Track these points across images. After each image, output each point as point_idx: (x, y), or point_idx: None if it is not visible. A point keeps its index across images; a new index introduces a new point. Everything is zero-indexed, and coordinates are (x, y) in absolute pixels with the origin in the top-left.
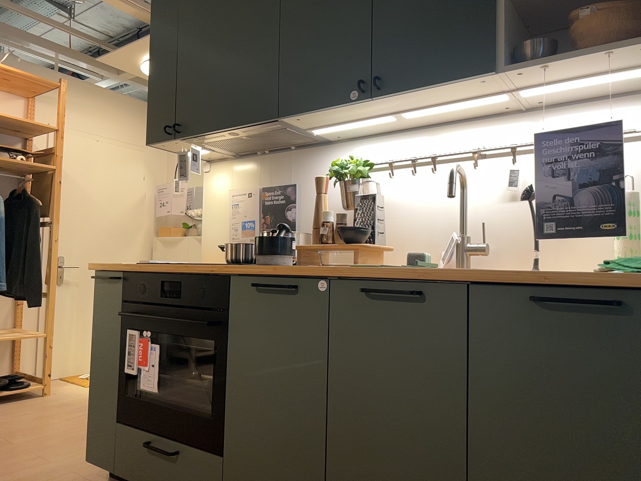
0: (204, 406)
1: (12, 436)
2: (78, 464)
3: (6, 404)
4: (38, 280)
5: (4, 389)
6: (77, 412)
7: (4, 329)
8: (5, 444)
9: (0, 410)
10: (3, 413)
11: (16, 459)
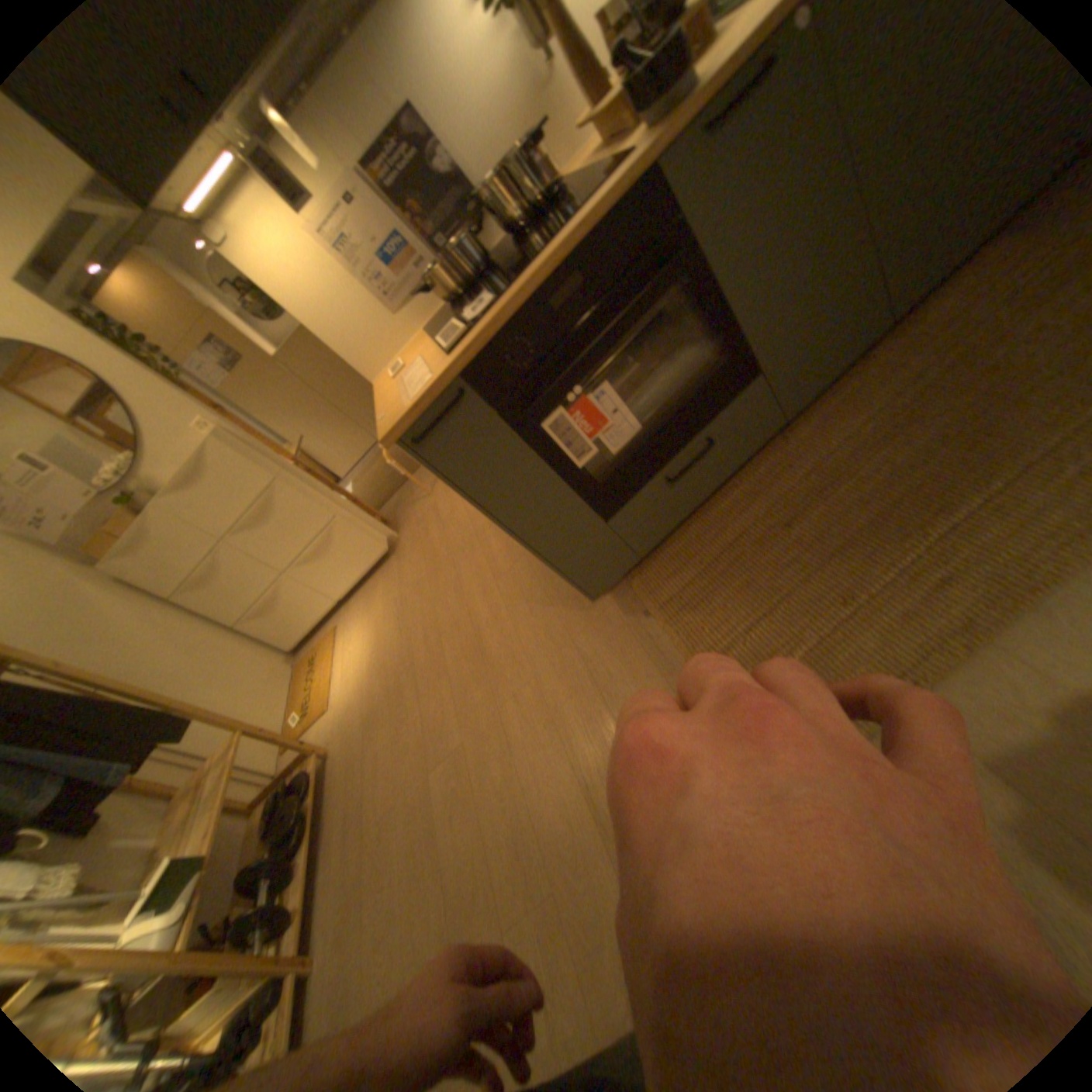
0: (681, 381)
1: (436, 750)
2: (551, 638)
3: (327, 798)
4: (134, 712)
5: (299, 801)
6: (400, 690)
7: (168, 810)
8: (455, 751)
9: (339, 800)
10: (354, 791)
11: (506, 719)
